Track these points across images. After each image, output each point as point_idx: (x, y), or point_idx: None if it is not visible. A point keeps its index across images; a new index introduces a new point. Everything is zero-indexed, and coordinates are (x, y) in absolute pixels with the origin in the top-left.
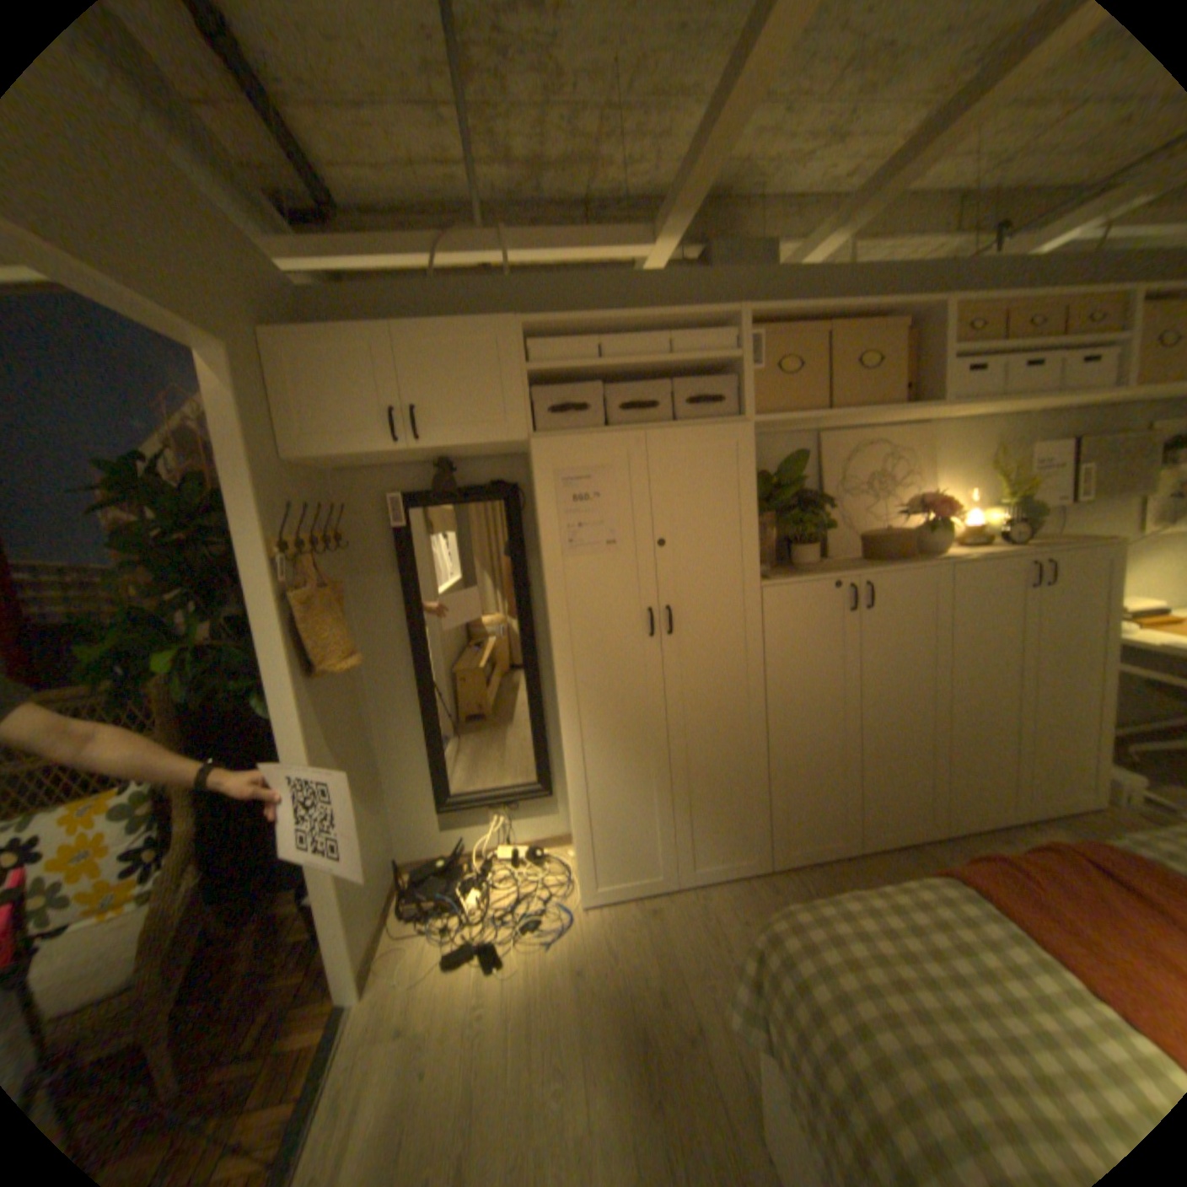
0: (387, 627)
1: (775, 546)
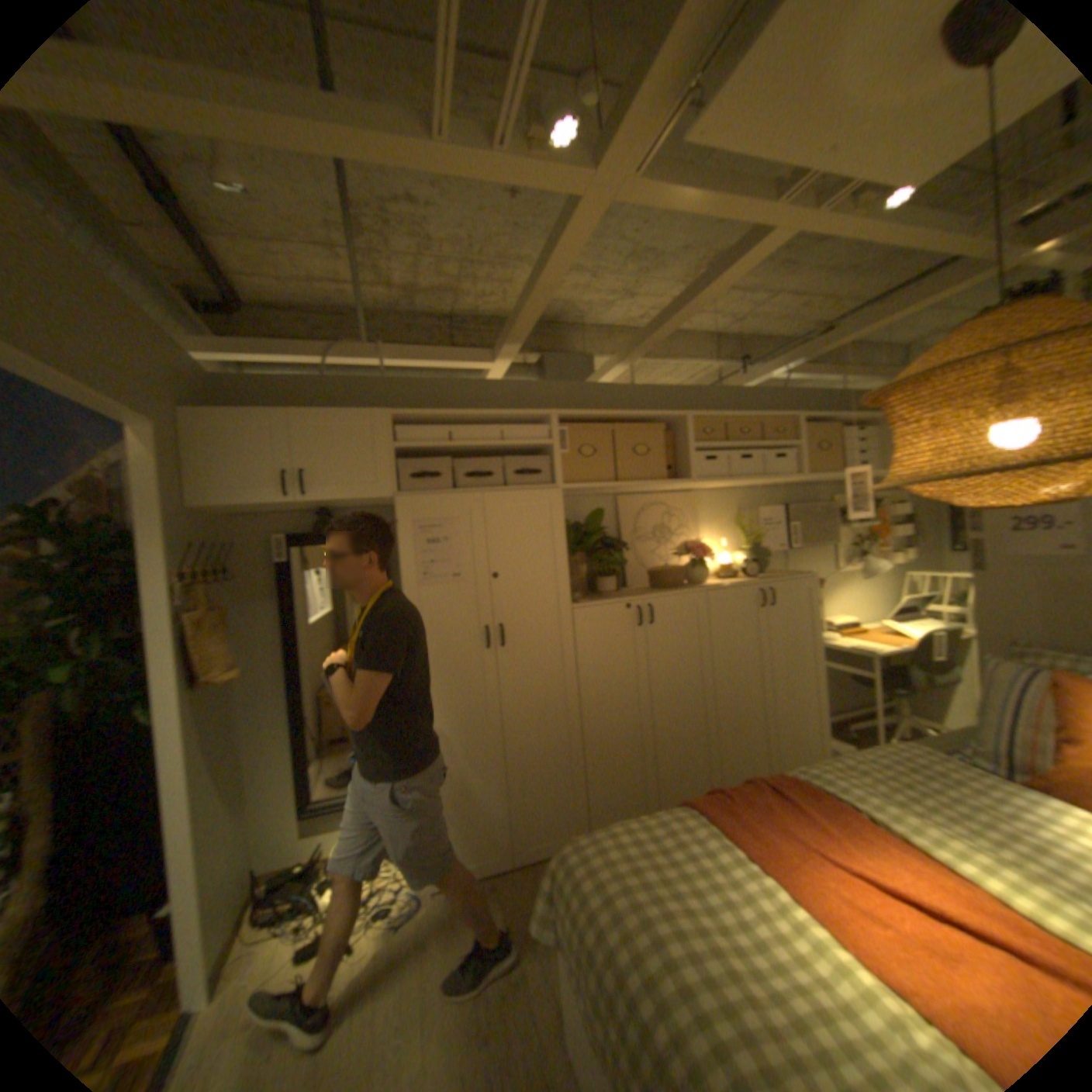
0: (260, 647)
1: (586, 578)
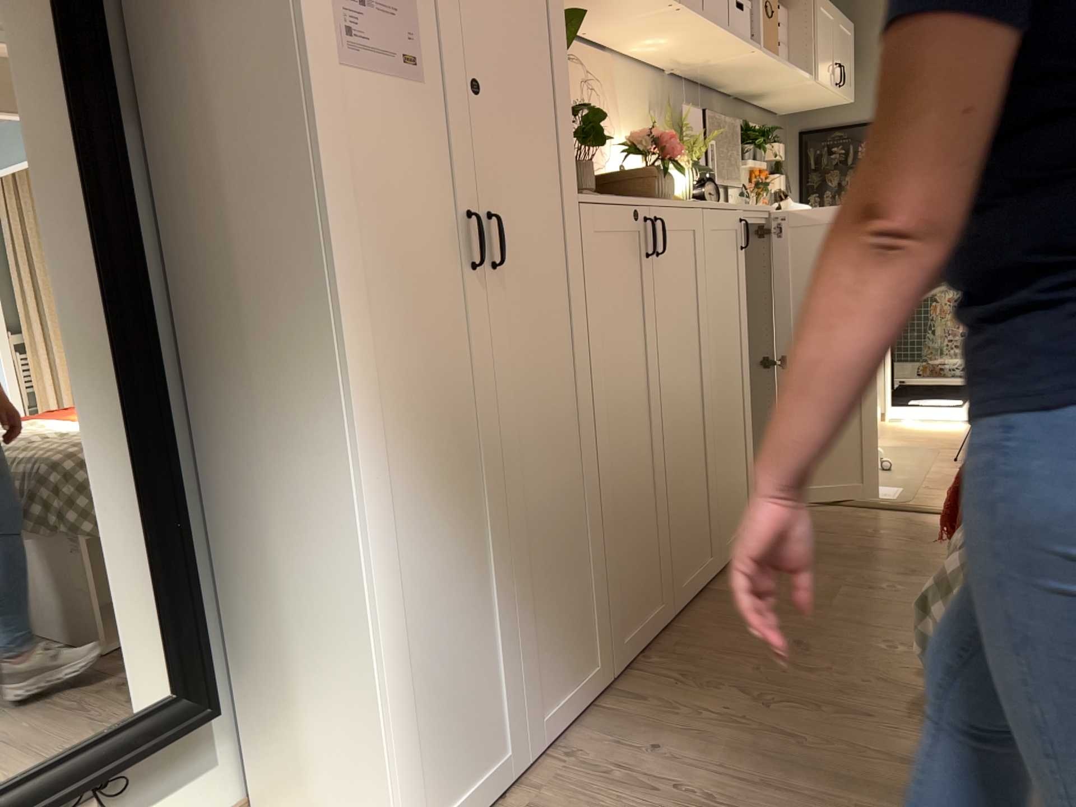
0: None
1: None
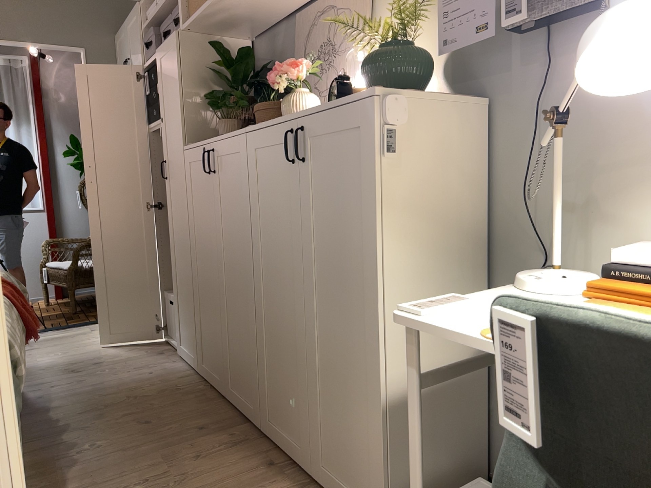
0: None
1: None
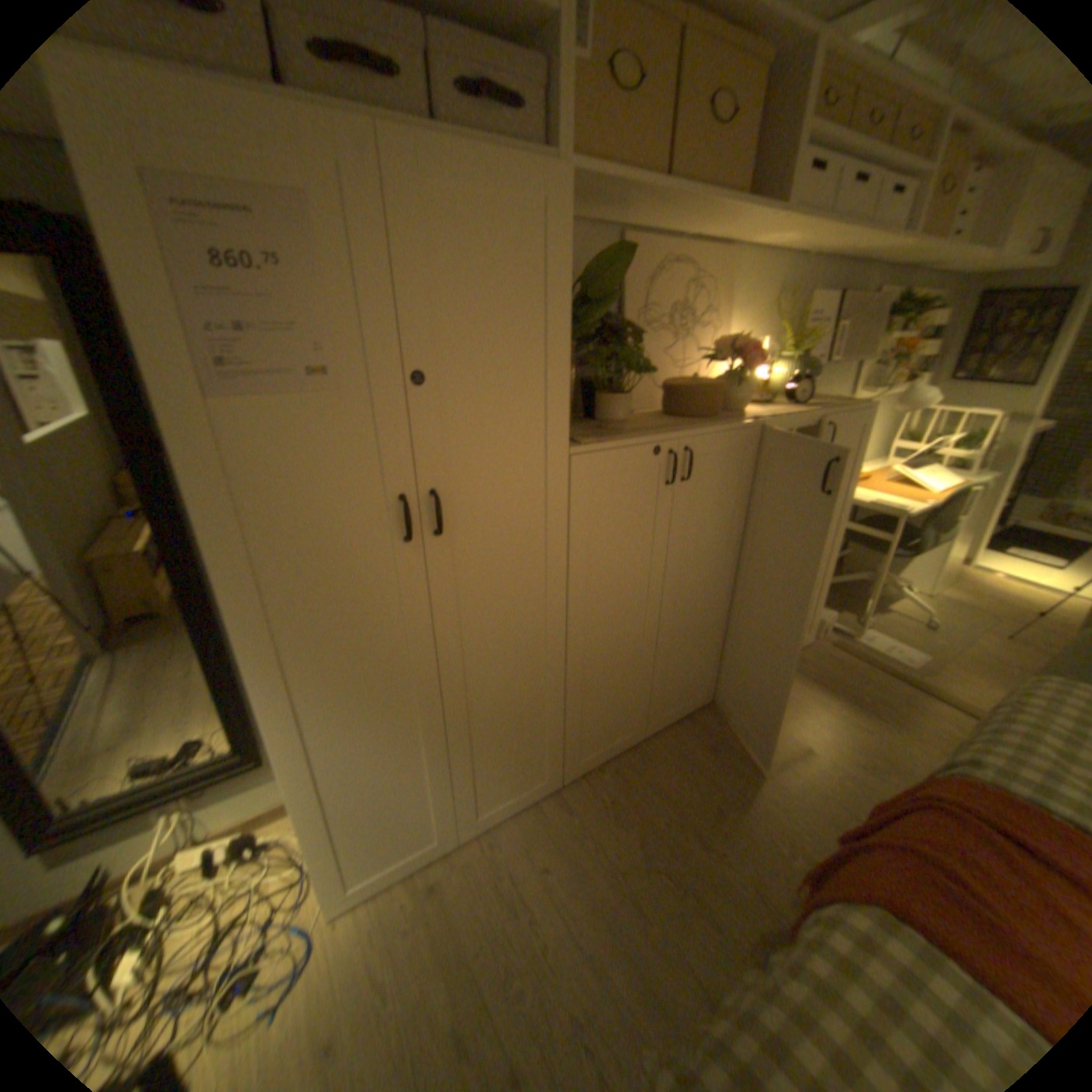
0: None
1: None
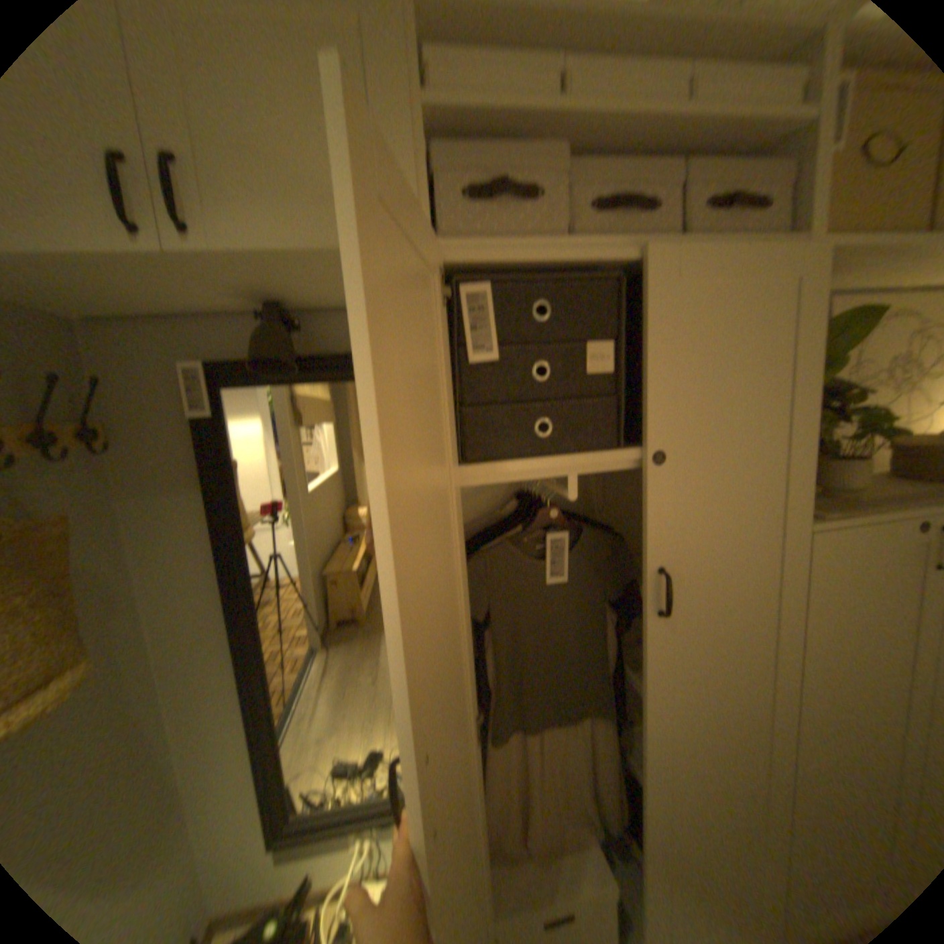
0: (187, 572)
1: None
